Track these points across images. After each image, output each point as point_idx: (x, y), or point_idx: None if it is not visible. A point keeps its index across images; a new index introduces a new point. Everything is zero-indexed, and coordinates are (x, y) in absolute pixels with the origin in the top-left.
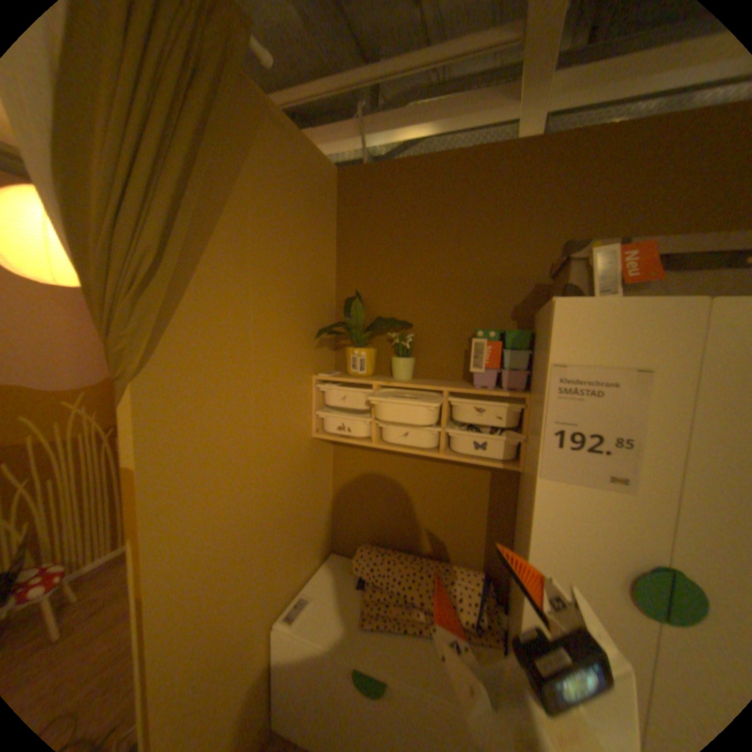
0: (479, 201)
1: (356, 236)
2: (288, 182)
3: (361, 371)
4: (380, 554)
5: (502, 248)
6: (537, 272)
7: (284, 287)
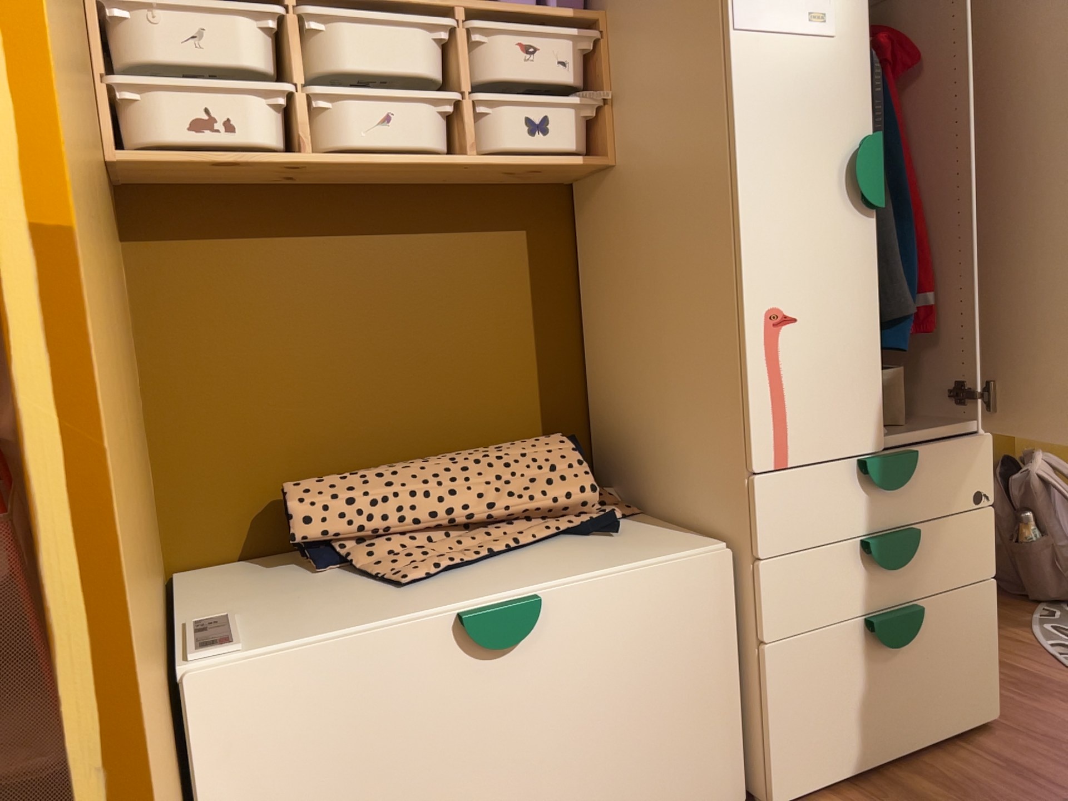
0: None
1: None
2: None
3: None
4: (345, 475)
5: None
6: None
7: None
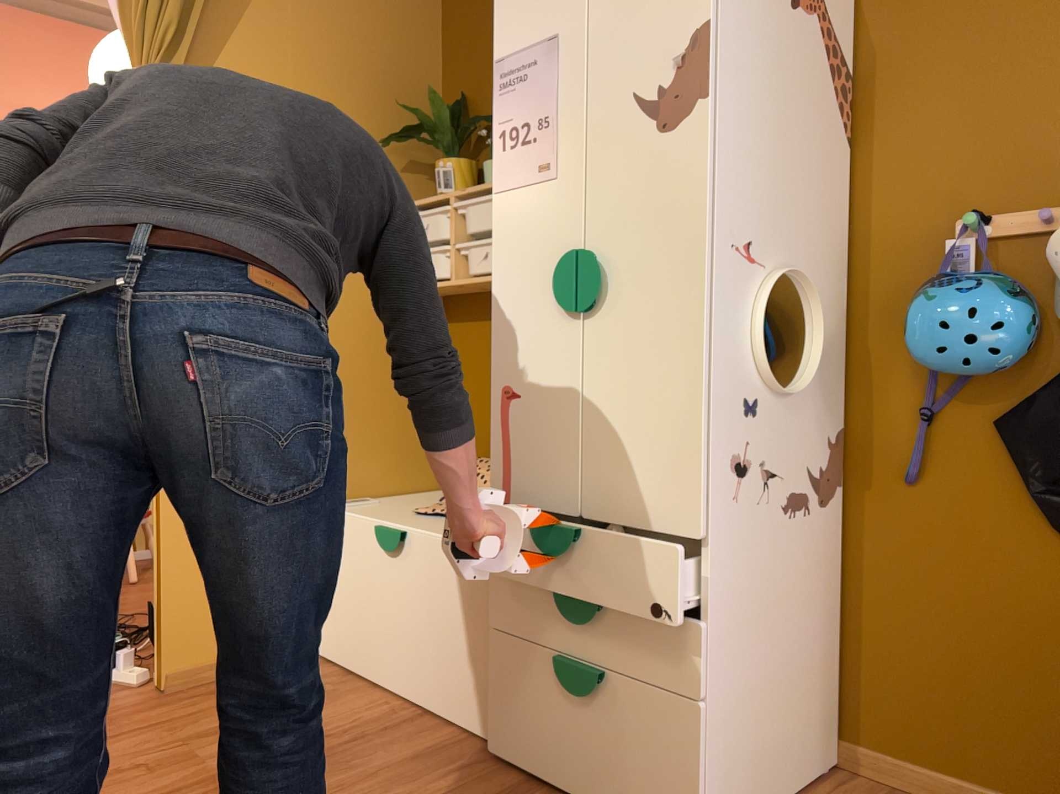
0: None
1: (461, 22)
2: None
3: (447, 189)
4: None
5: None
6: None
7: (341, 83)
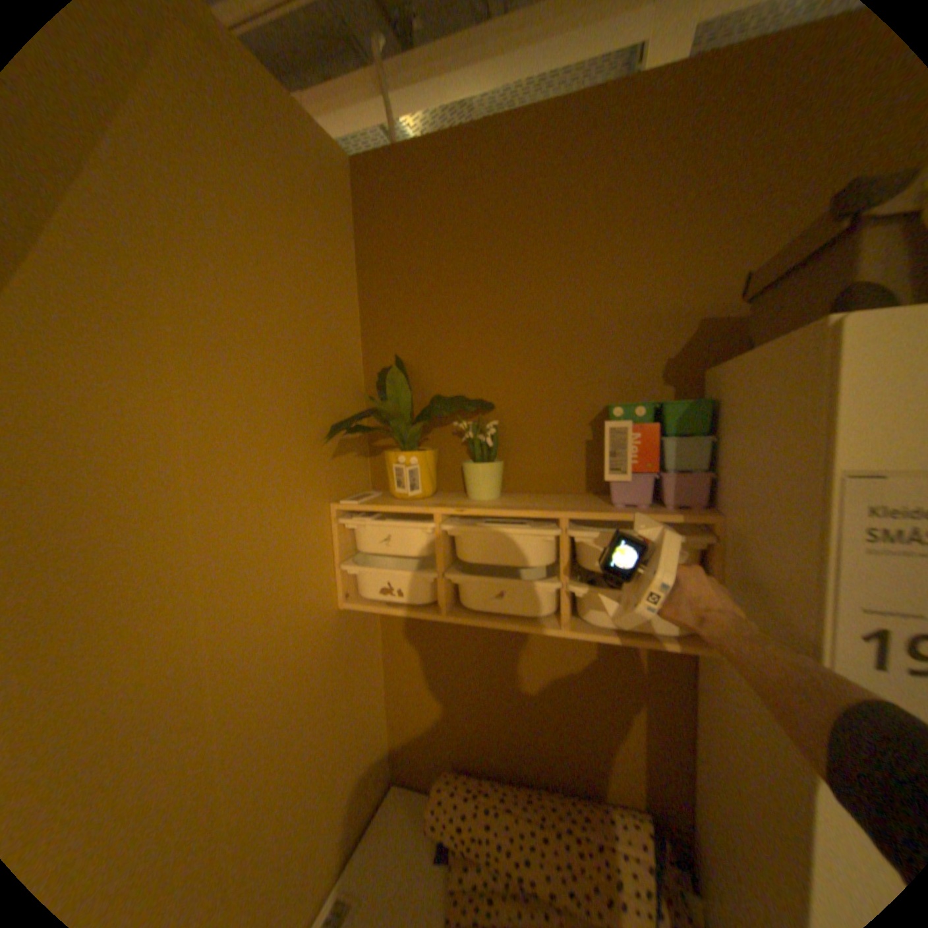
0: (593, 185)
1: (389, 265)
2: (248, 158)
3: (413, 490)
4: (470, 794)
5: (638, 262)
6: (704, 297)
7: (254, 351)
